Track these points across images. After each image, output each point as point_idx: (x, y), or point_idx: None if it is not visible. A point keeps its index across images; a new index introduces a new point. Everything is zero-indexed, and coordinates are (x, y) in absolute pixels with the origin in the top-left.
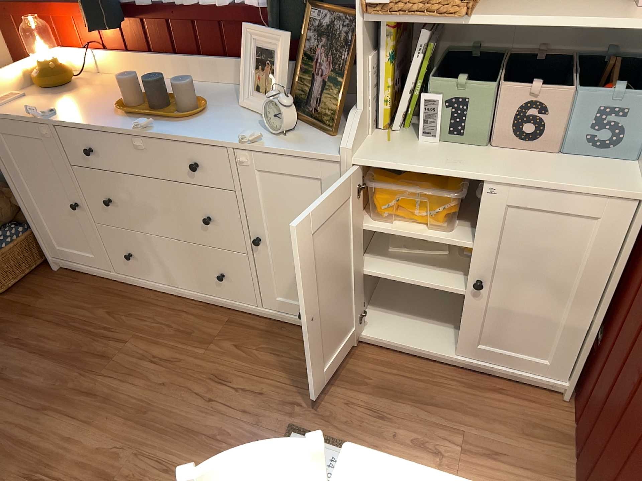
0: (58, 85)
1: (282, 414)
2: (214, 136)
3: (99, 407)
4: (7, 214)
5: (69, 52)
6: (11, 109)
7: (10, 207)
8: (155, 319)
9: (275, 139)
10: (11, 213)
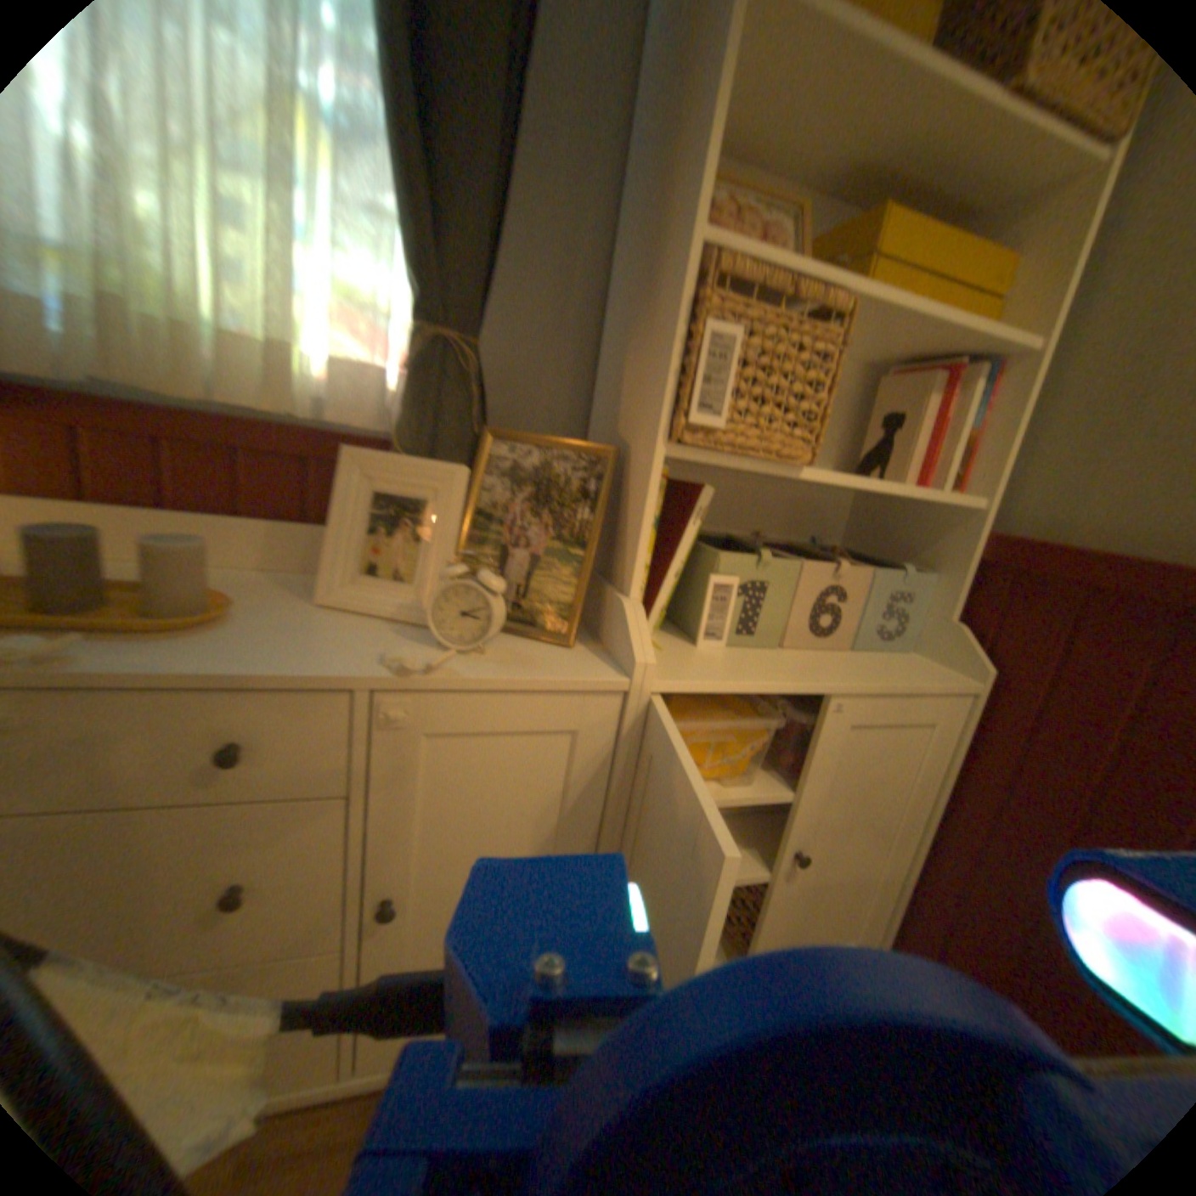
0: None
1: None
2: (296, 661)
3: None
4: None
5: None
6: None
7: None
8: None
9: (469, 657)
10: None
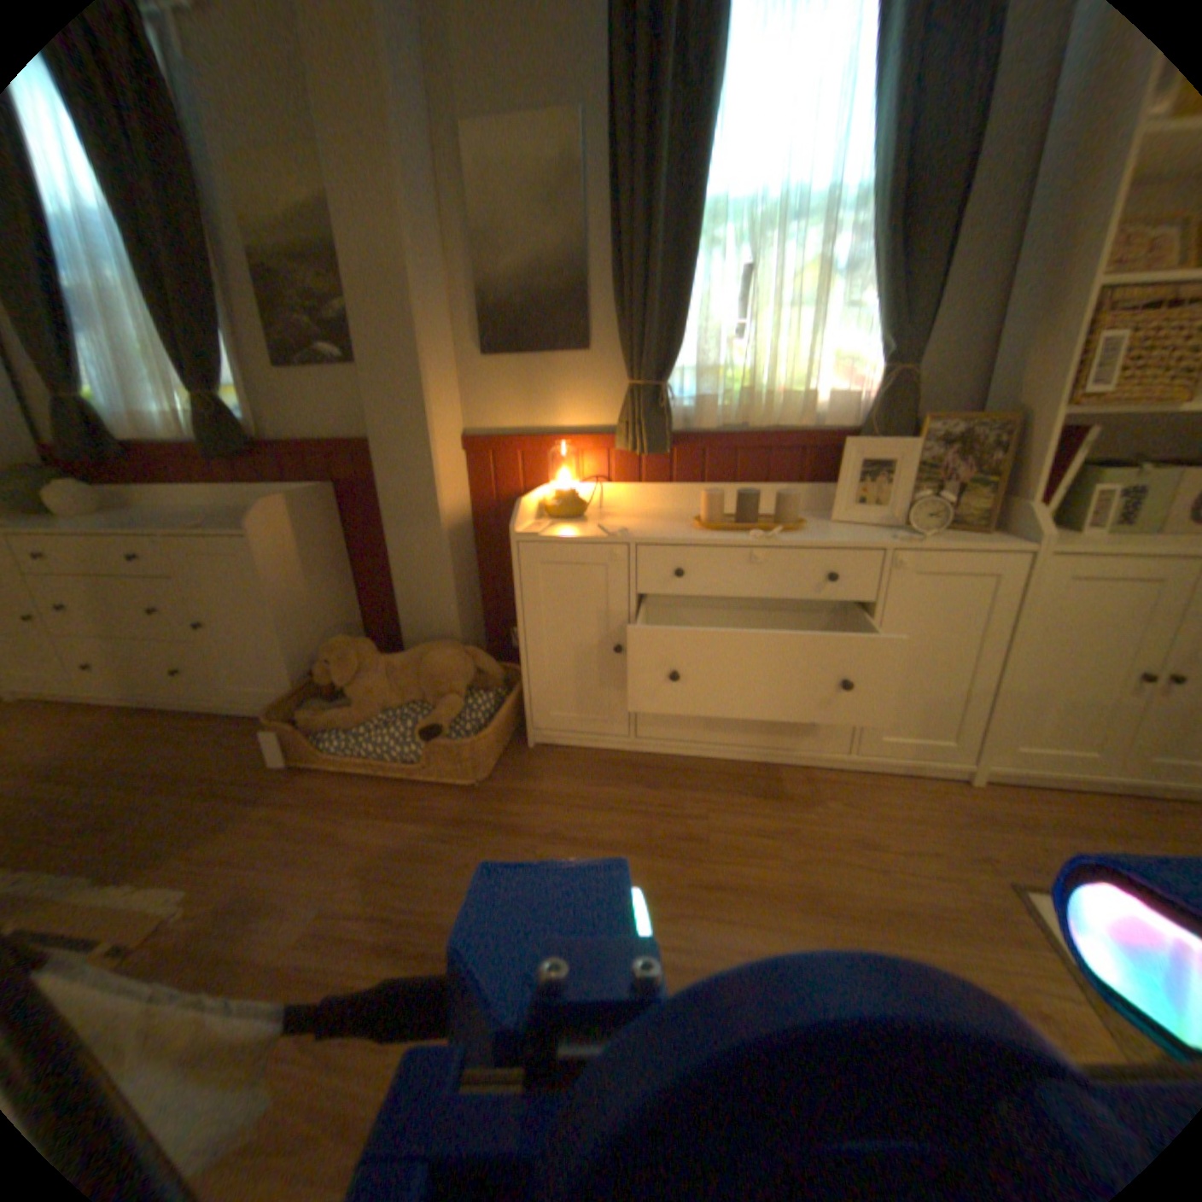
0: (574, 509)
1: (992, 881)
2: (853, 539)
3: (747, 913)
4: (464, 676)
5: (575, 478)
6: (543, 529)
7: (467, 667)
8: (712, 791)
9: (933, 537)
10: (467, 675)
